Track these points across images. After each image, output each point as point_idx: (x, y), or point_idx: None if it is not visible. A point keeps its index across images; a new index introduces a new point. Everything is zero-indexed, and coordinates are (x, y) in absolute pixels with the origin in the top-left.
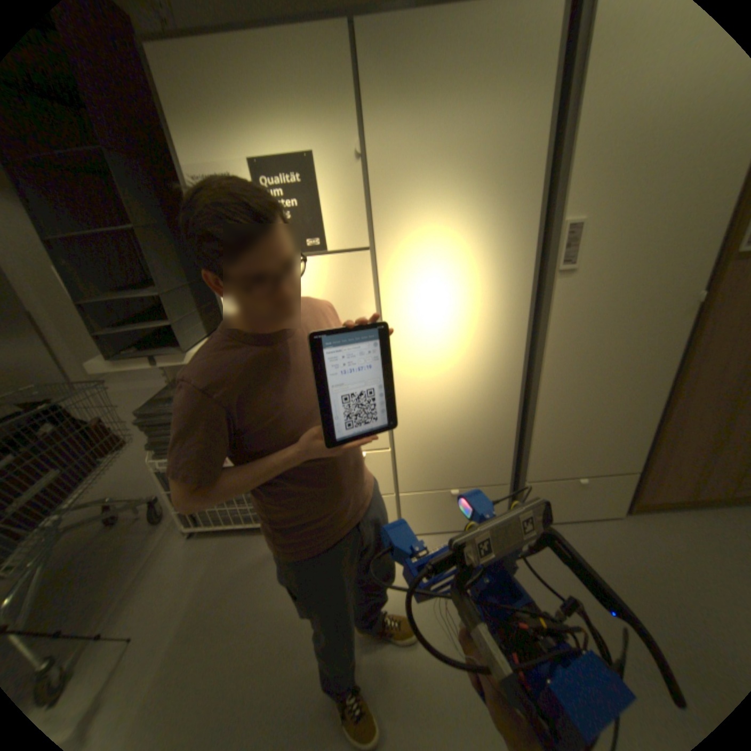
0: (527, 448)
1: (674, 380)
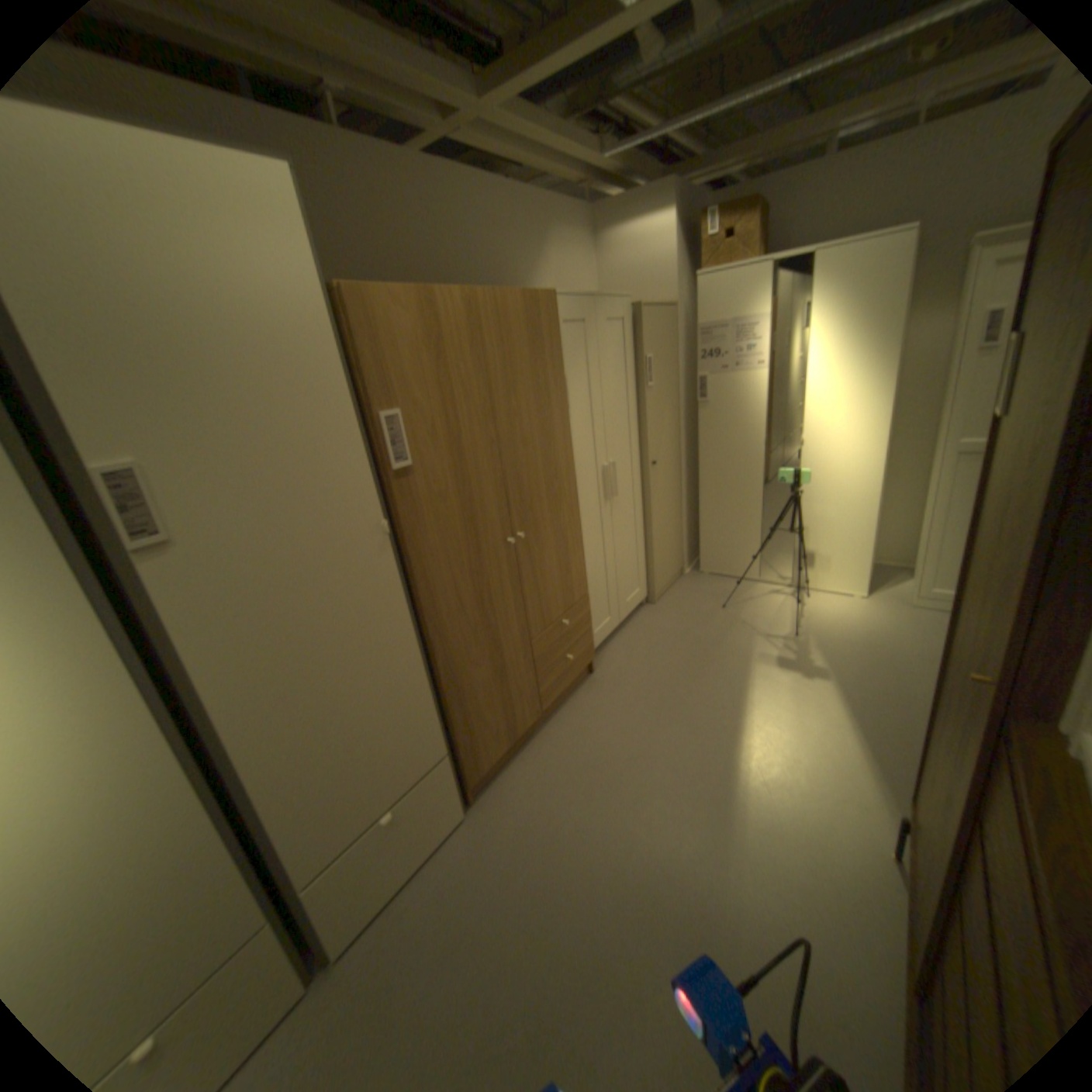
0: (264, 841)
1: (418, 627)
